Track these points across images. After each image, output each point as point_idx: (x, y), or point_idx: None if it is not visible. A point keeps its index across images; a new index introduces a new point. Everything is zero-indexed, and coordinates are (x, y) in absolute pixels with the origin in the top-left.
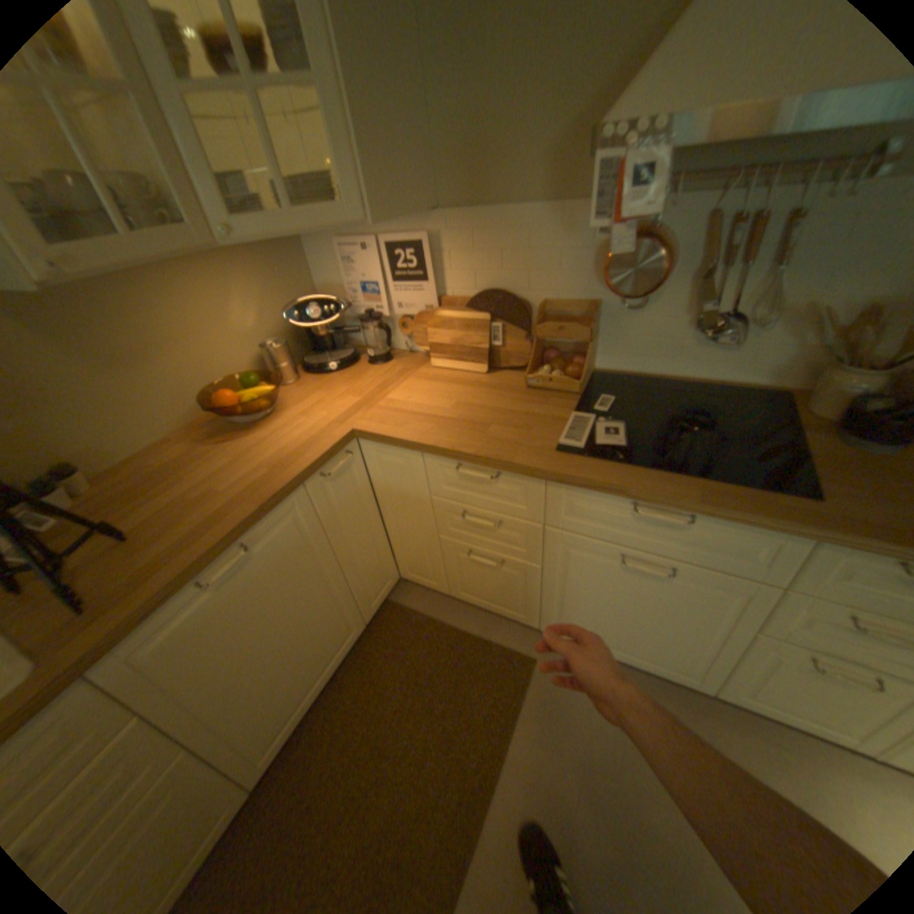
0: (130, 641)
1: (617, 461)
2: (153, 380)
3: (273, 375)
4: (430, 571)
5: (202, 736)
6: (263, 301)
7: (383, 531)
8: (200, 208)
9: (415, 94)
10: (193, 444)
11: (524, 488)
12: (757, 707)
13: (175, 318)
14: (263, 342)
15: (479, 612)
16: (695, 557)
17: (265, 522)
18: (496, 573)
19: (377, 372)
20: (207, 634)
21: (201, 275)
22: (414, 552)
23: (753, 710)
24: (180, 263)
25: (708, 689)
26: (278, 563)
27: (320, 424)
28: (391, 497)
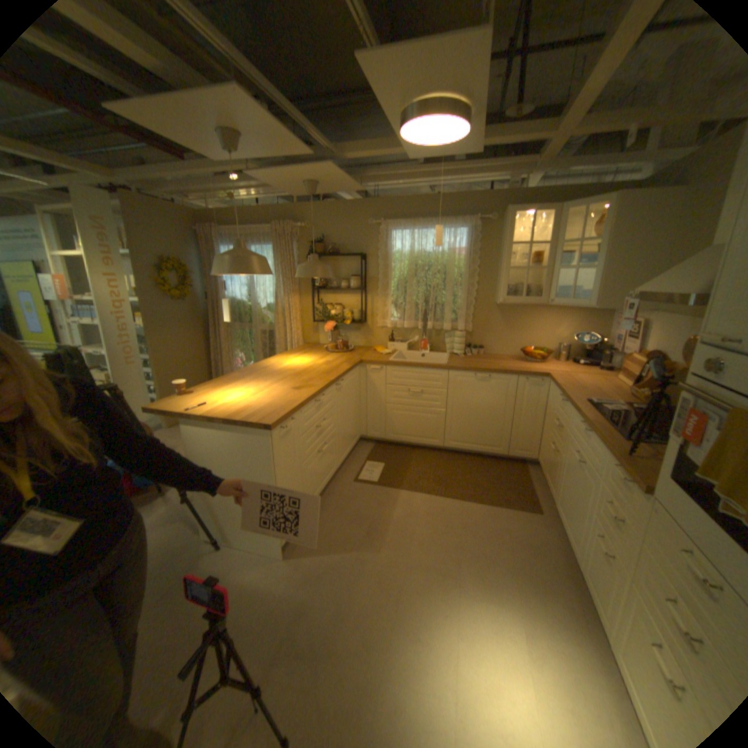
0: (457, 372)
1: (595, 409)
2: (517, 337)
3: (556, 355)
4: (544, 457)
5: (449, 412)
6: (576, 330)
7: (540, 427)
8: (549, 294)
9: (659, 268)
10: (510, 358)
11: (569, 411)
12: (588, 586)
13: (537, 323)
14: (564, 343)
15: (549, 494)
16: (589, 457)
17: (499, 376)
18: (555, 460)
19: (593, 371)
20: (467, 389)
21: (555, 314)
22: (544, 444)
23: (588, 590)
24: (550, 309)
25: (580, 565)
26: (494, 391)
27: (544, 369)
28: (548, 410)
